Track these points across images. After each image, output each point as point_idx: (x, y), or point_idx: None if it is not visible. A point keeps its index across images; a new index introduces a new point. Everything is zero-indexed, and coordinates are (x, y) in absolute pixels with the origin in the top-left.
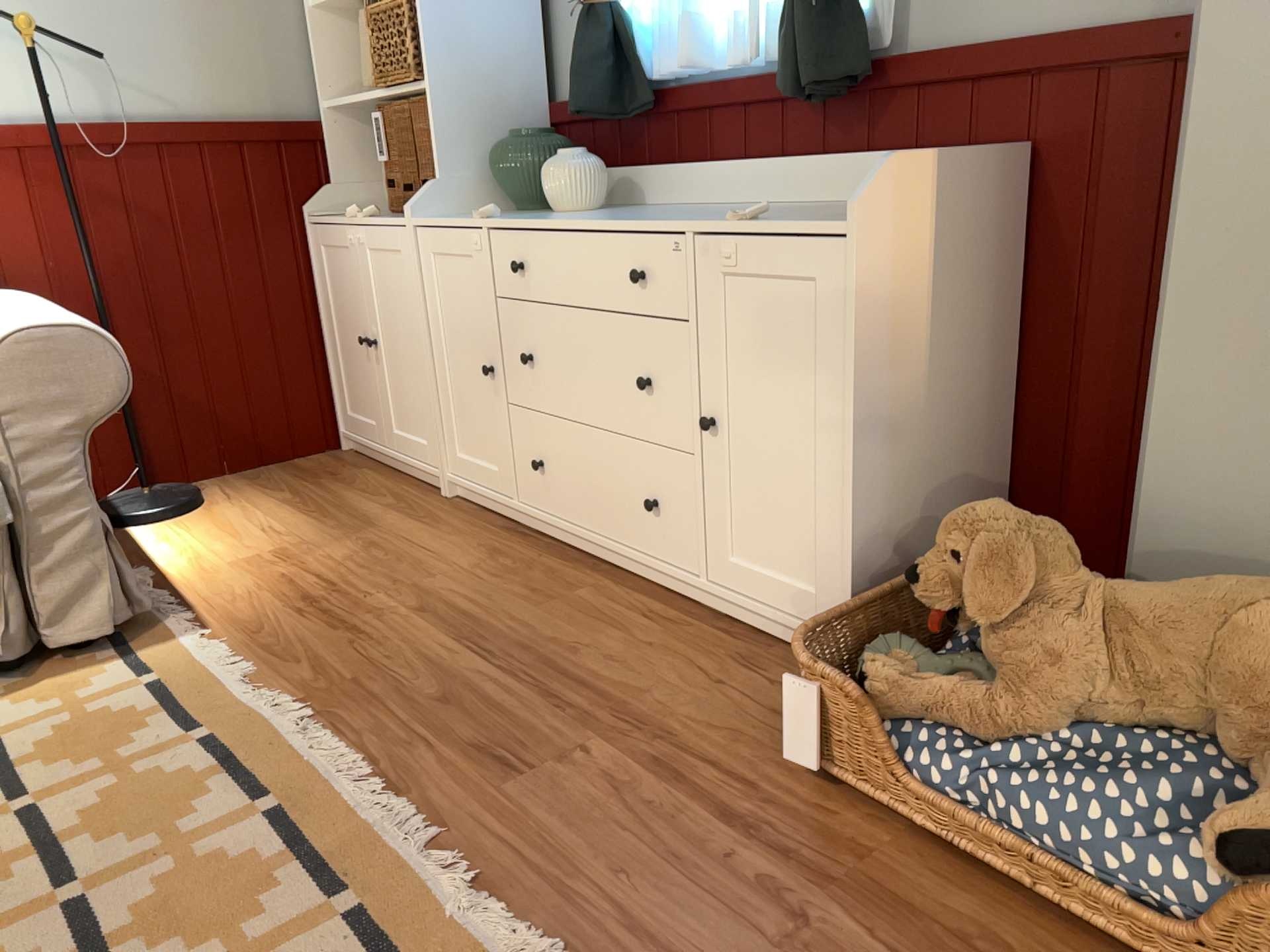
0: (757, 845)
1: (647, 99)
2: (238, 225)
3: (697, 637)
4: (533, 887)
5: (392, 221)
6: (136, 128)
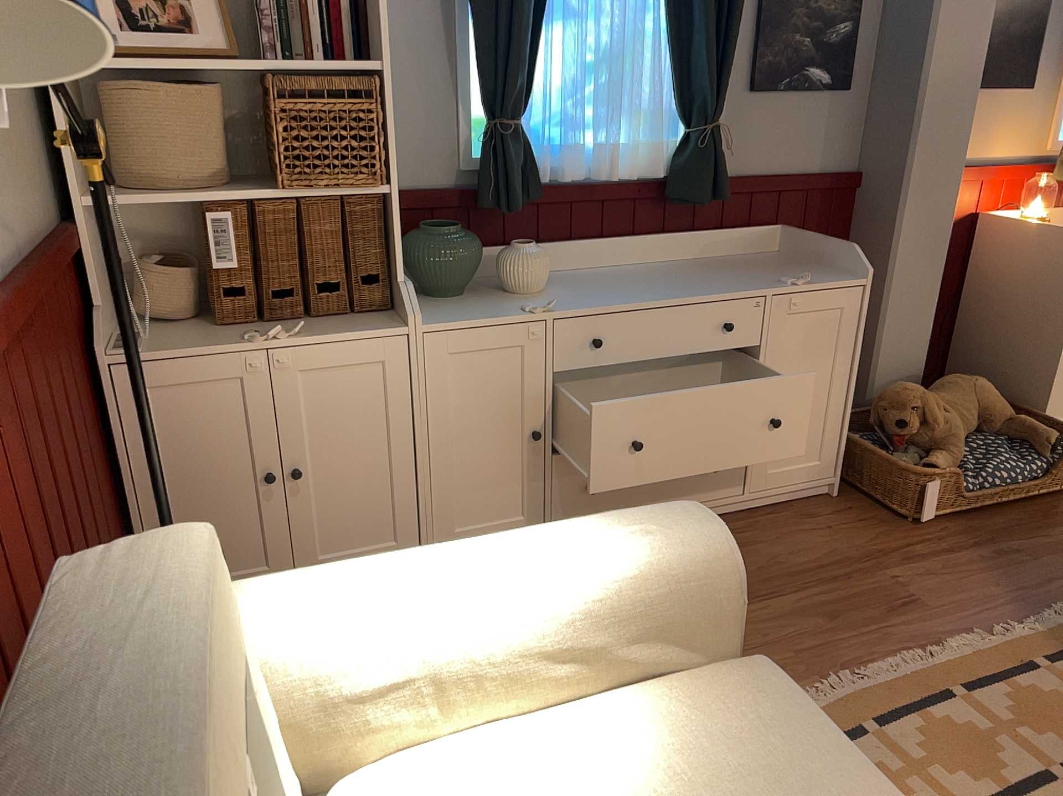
0: (971, 549)
1: (537, 194)
2: (72, 393)
3: (774, 523)
4: (1011, 609)
5: (349, 333)
6: (22, 280)
